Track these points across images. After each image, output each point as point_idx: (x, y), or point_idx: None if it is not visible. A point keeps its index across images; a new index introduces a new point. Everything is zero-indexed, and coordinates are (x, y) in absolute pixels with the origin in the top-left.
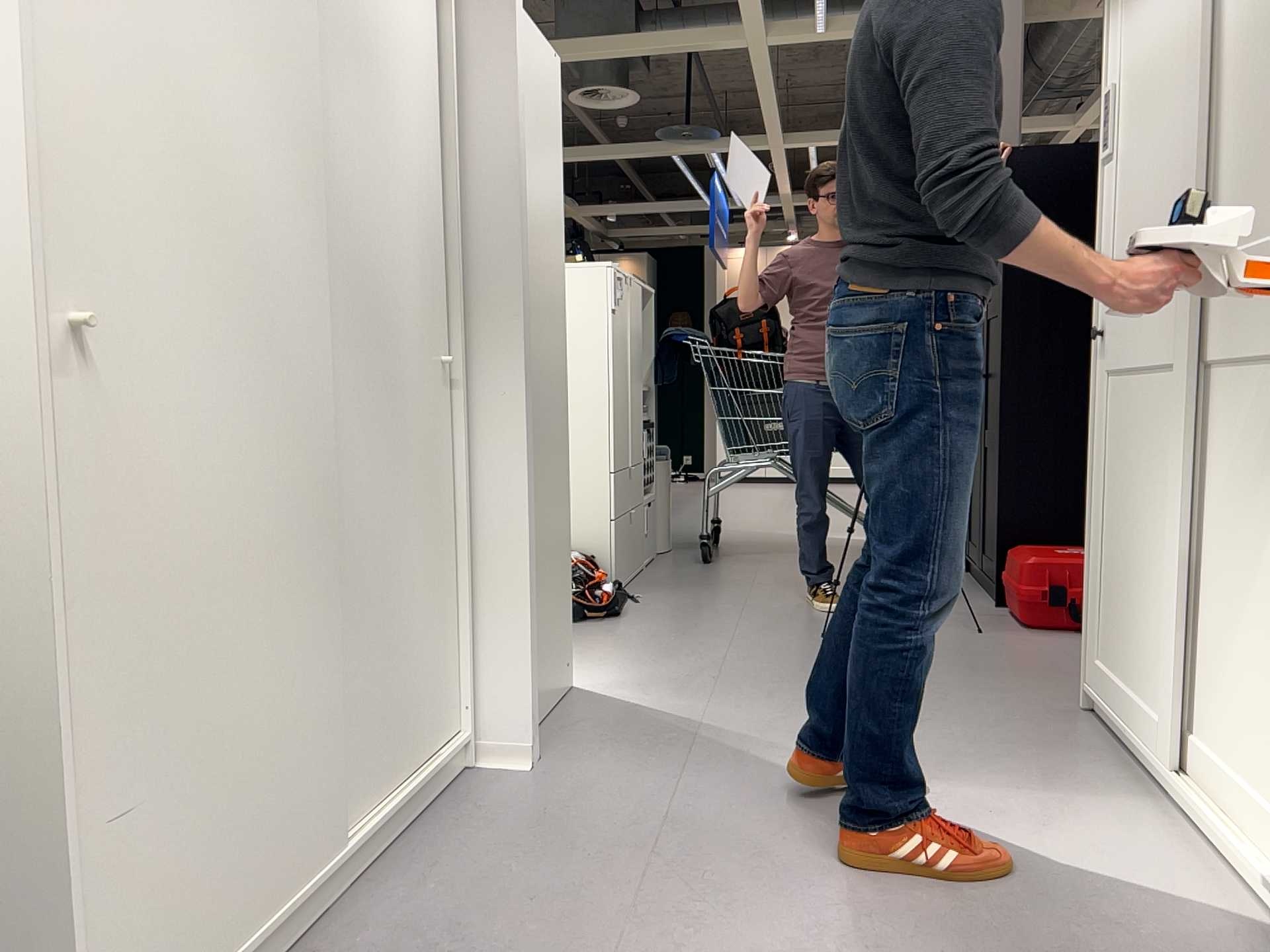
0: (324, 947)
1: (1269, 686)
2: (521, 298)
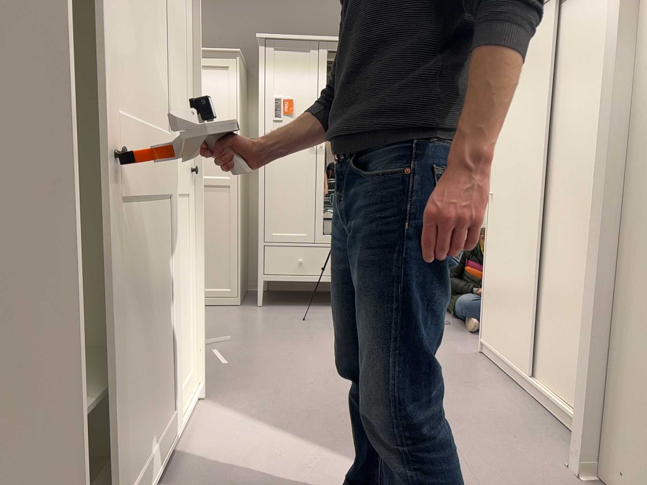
0: (507, 384)
1: (181, 336)
2: (601, 152)
